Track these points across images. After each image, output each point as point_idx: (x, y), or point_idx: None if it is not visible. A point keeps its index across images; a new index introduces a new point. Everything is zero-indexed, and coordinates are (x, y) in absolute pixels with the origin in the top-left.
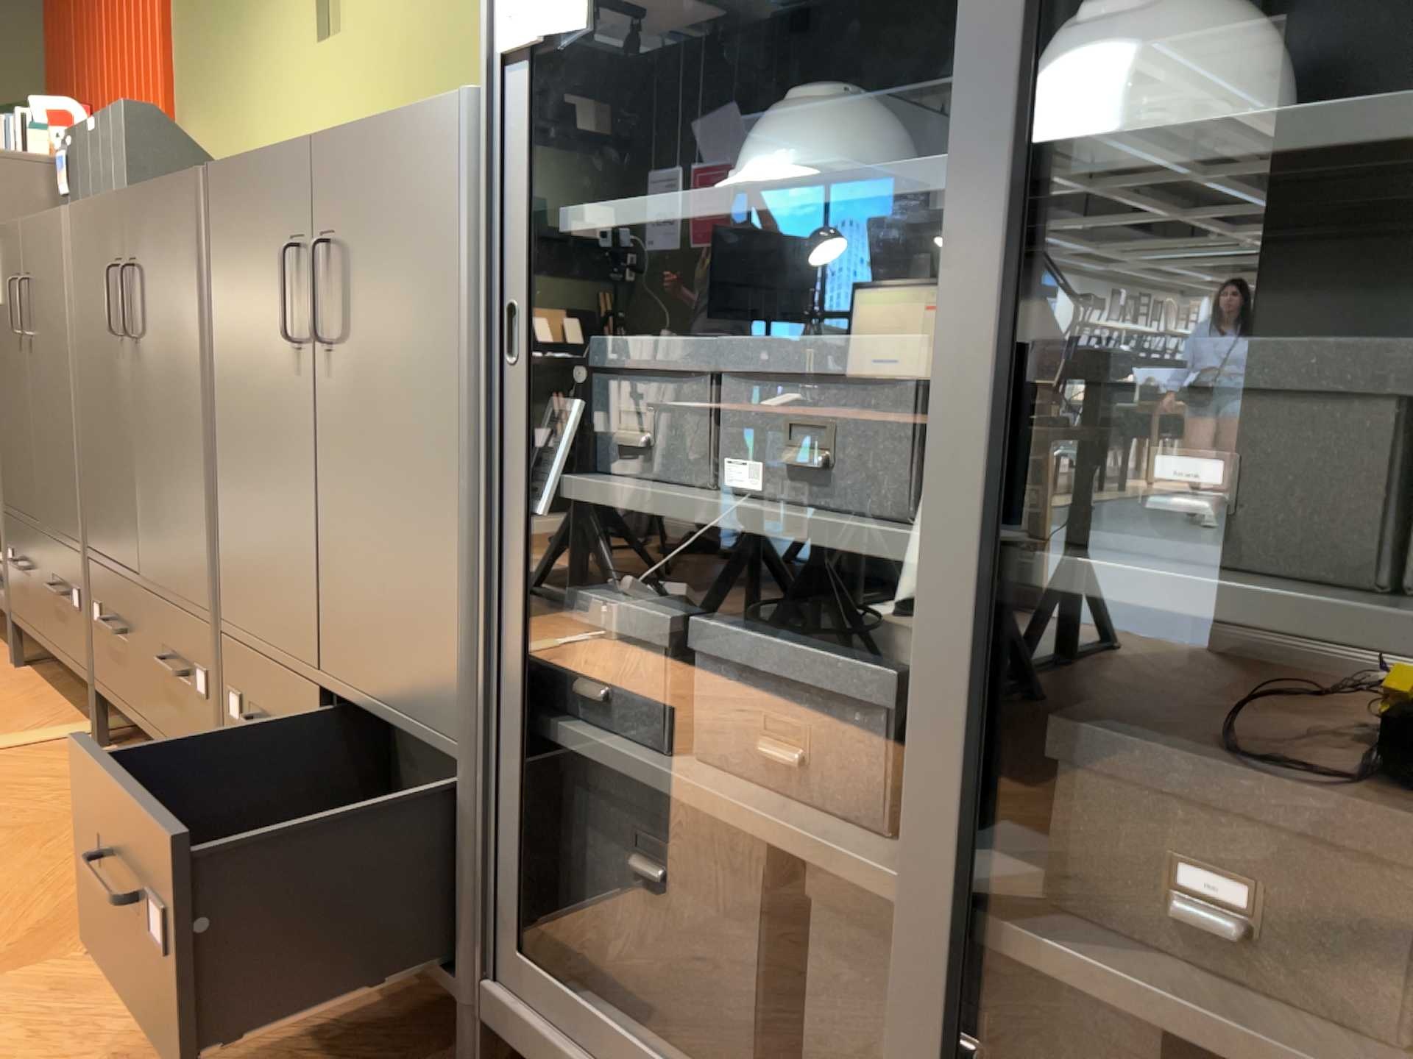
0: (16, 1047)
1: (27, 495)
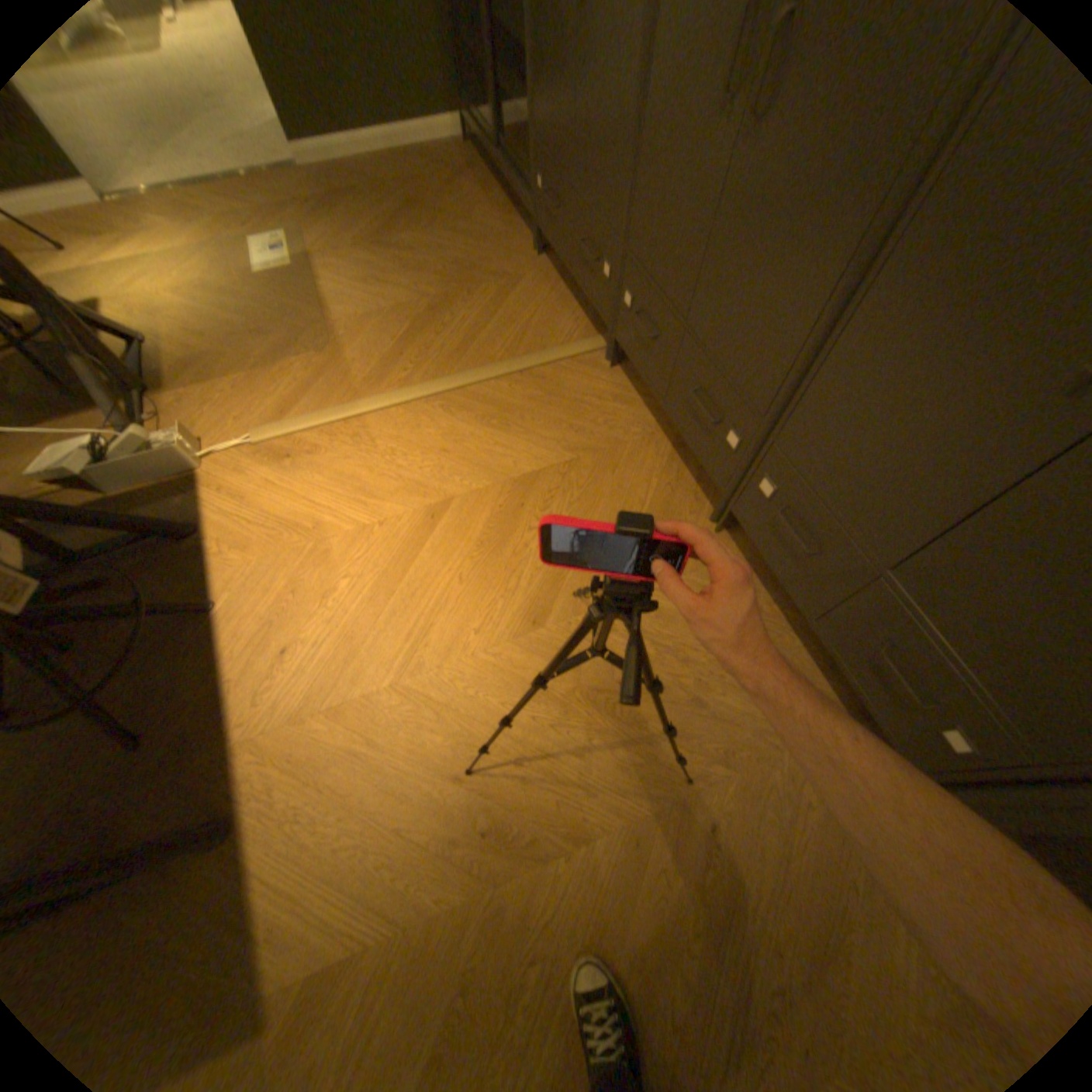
0: (655, 654)
1: (562, 148)
